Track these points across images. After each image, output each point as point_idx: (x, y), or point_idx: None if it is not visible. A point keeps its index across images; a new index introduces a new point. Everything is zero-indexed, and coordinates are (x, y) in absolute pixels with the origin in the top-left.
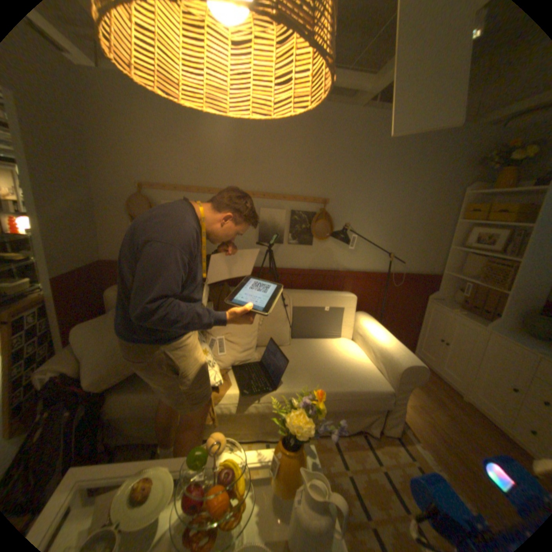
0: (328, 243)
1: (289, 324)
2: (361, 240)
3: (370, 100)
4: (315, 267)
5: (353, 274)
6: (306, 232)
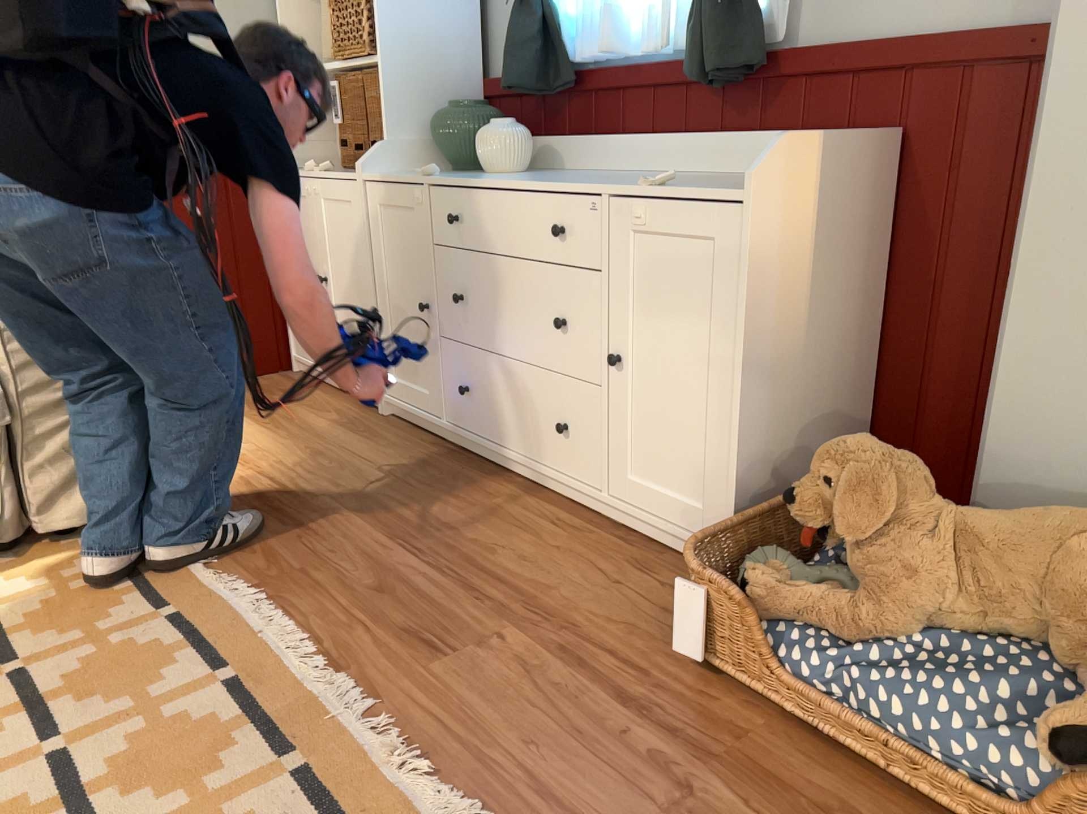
0: None
1: None
2: None
3: None
4: None
5: None
6: None
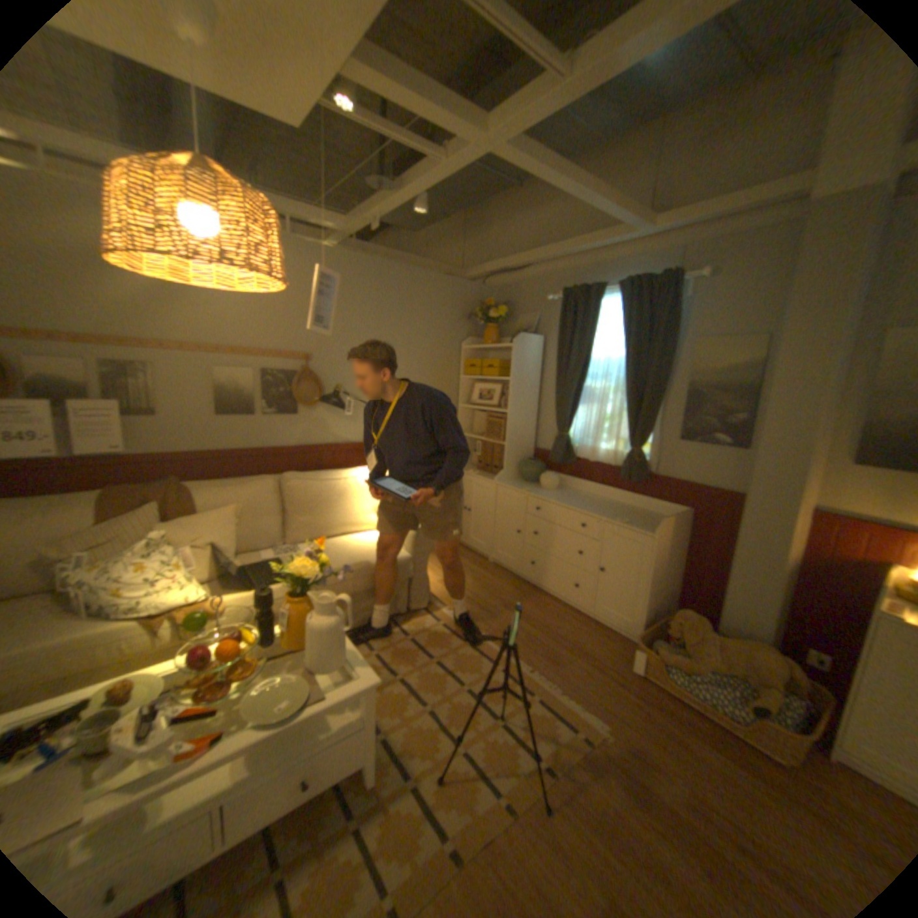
0: (319, 411)
1: (279, 517)
2: (360, 405)
3: (344, 241)
4: (306, 443)
5: (357, 447)
6: (286, 398)
